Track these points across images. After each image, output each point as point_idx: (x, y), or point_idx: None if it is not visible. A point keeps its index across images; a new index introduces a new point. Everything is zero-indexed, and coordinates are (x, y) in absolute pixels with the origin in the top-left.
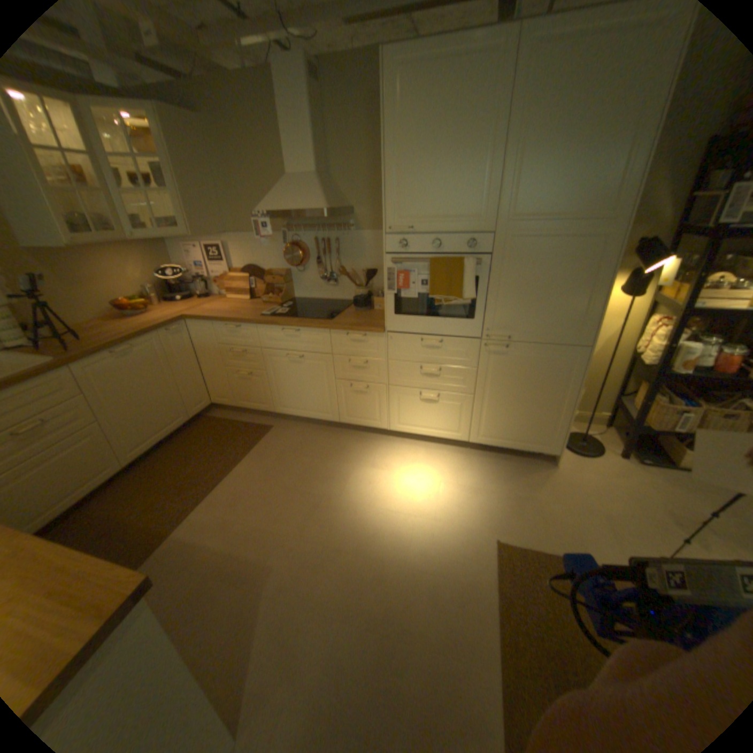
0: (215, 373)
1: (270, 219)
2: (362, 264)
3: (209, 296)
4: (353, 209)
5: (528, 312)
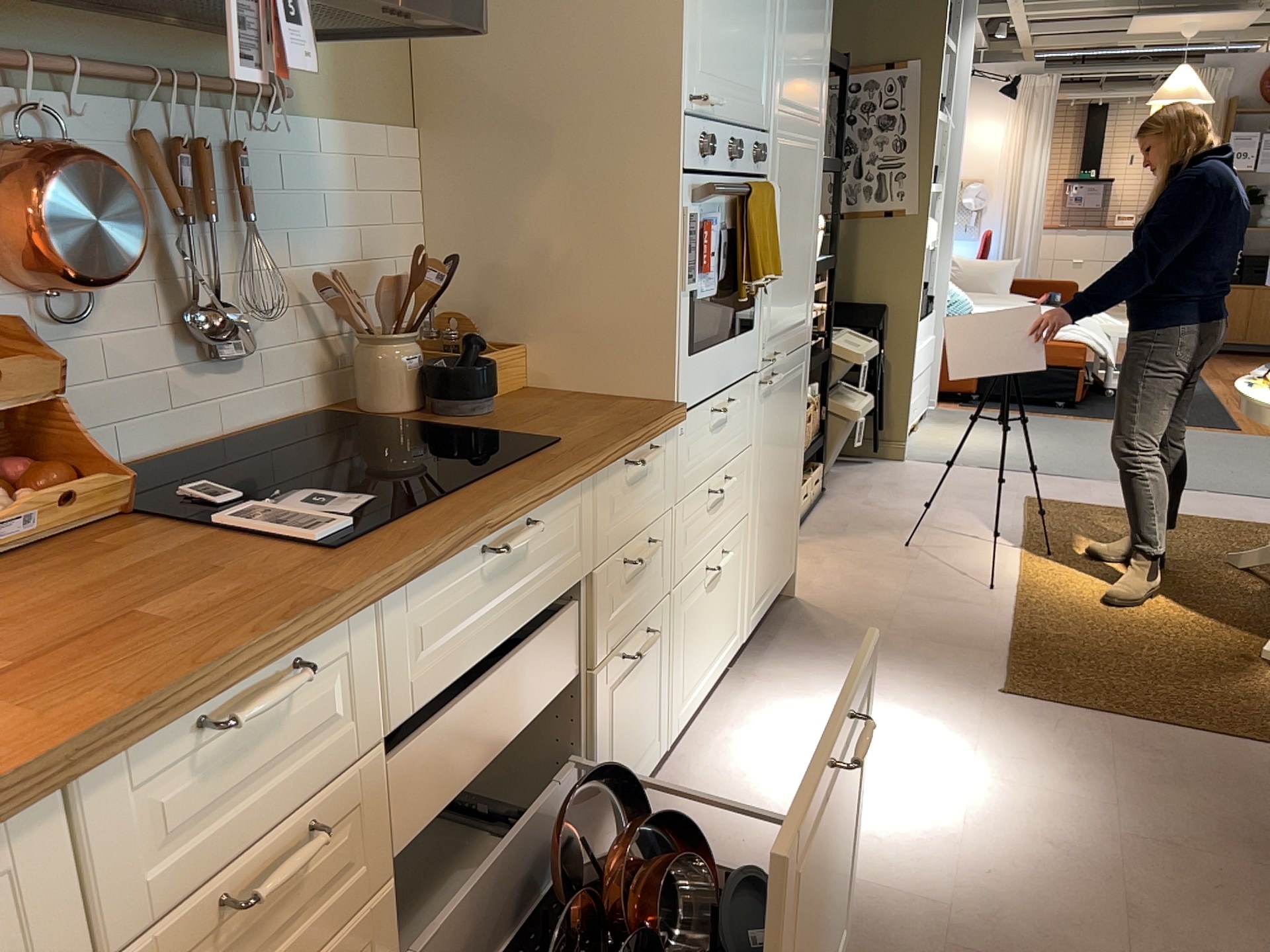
0: None
1: None
2: (327, 258)
3: None
4: None
5: (784, 296)
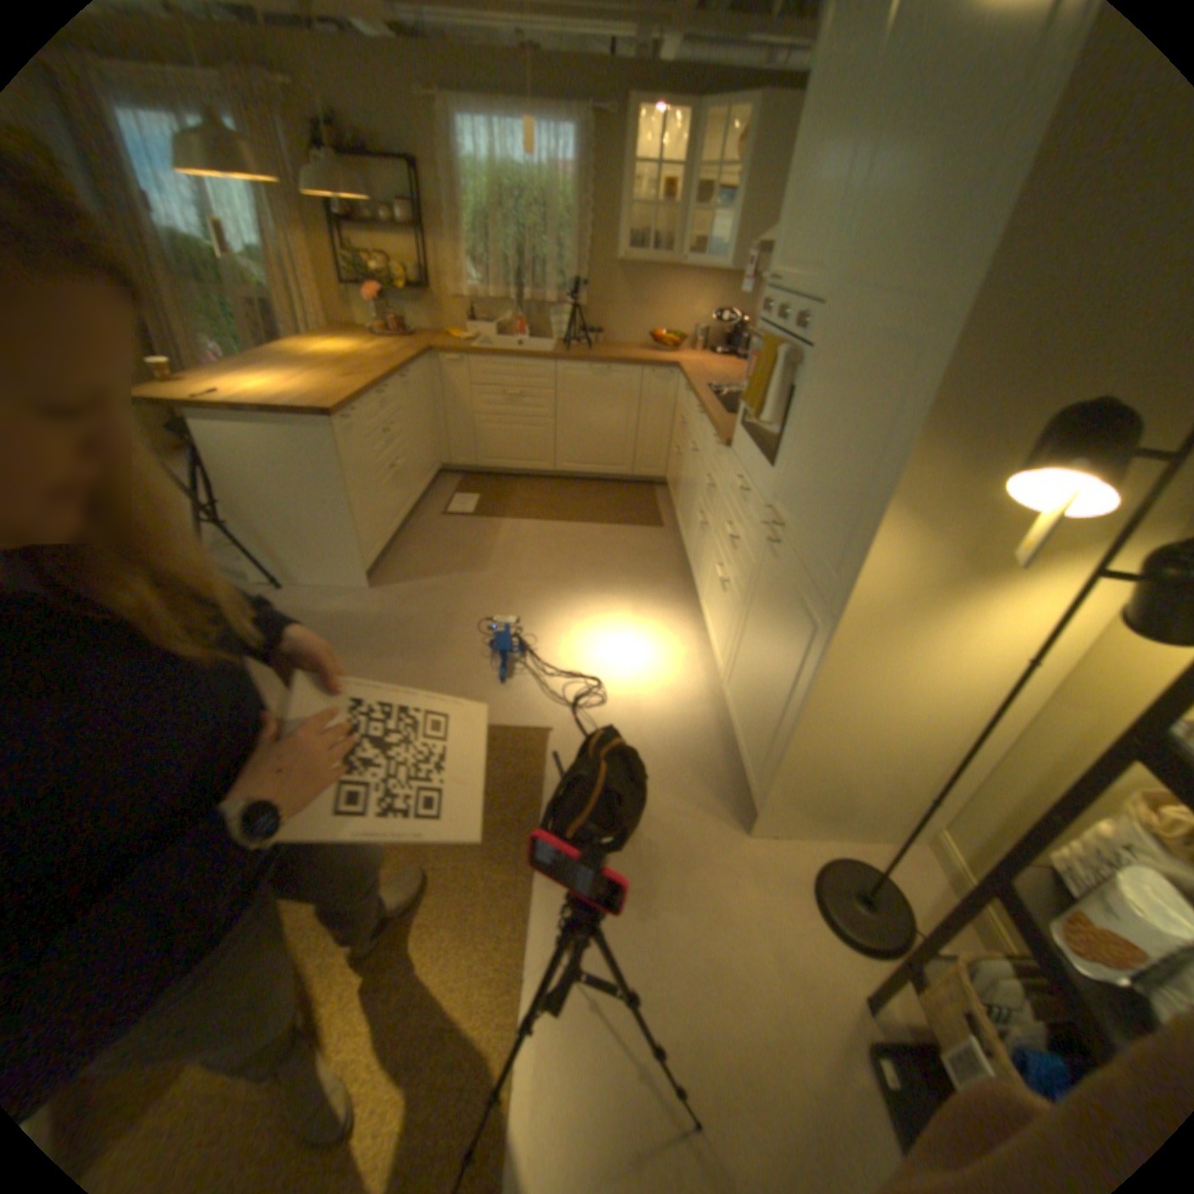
0: (673, 443)
1: None
2: None
3: None
4: None
5: (806, 488)
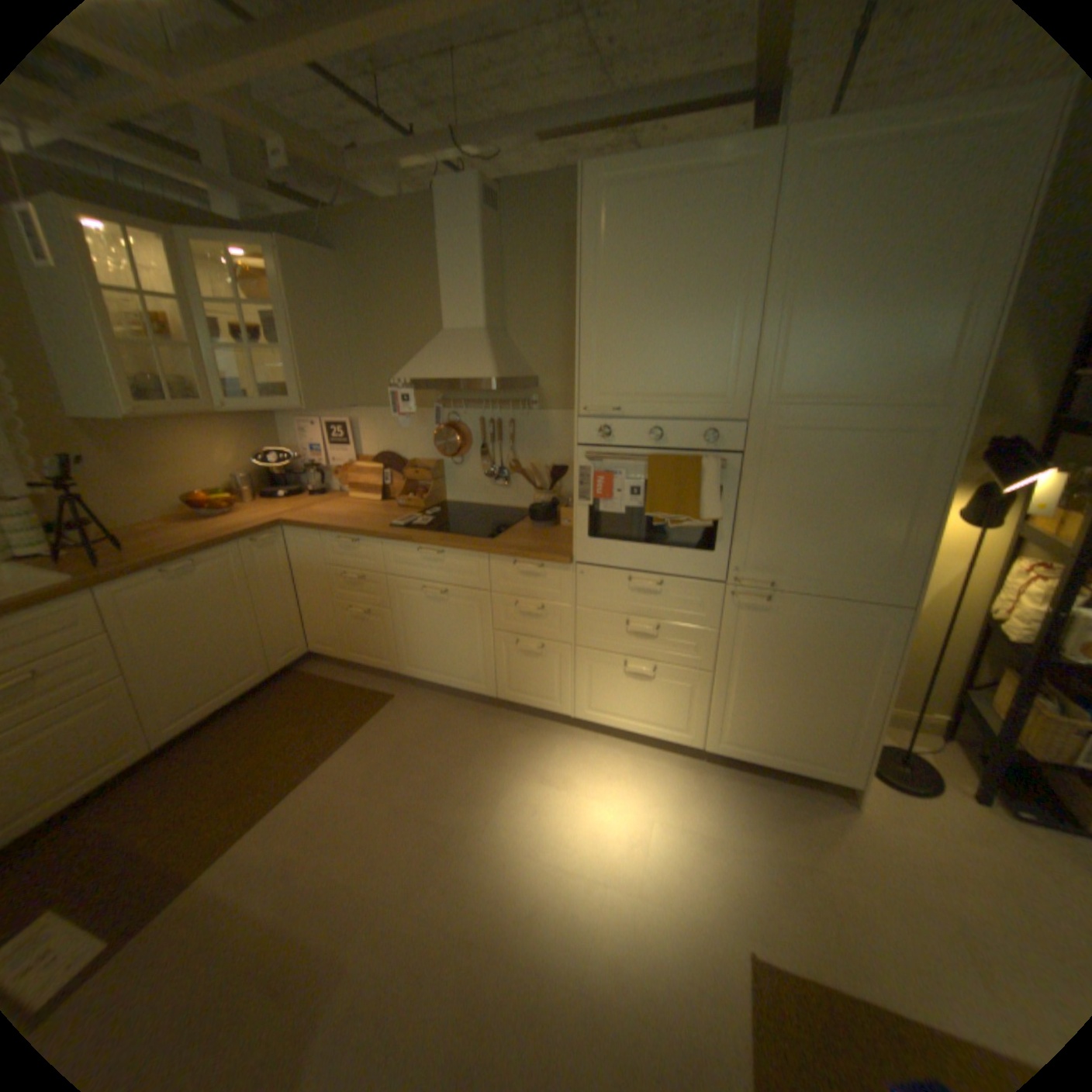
0: (317, 607)
1: (420, 390)
2: (547, 459)
3: (325, 492)
4: (537, 380)
5: (803, 546)
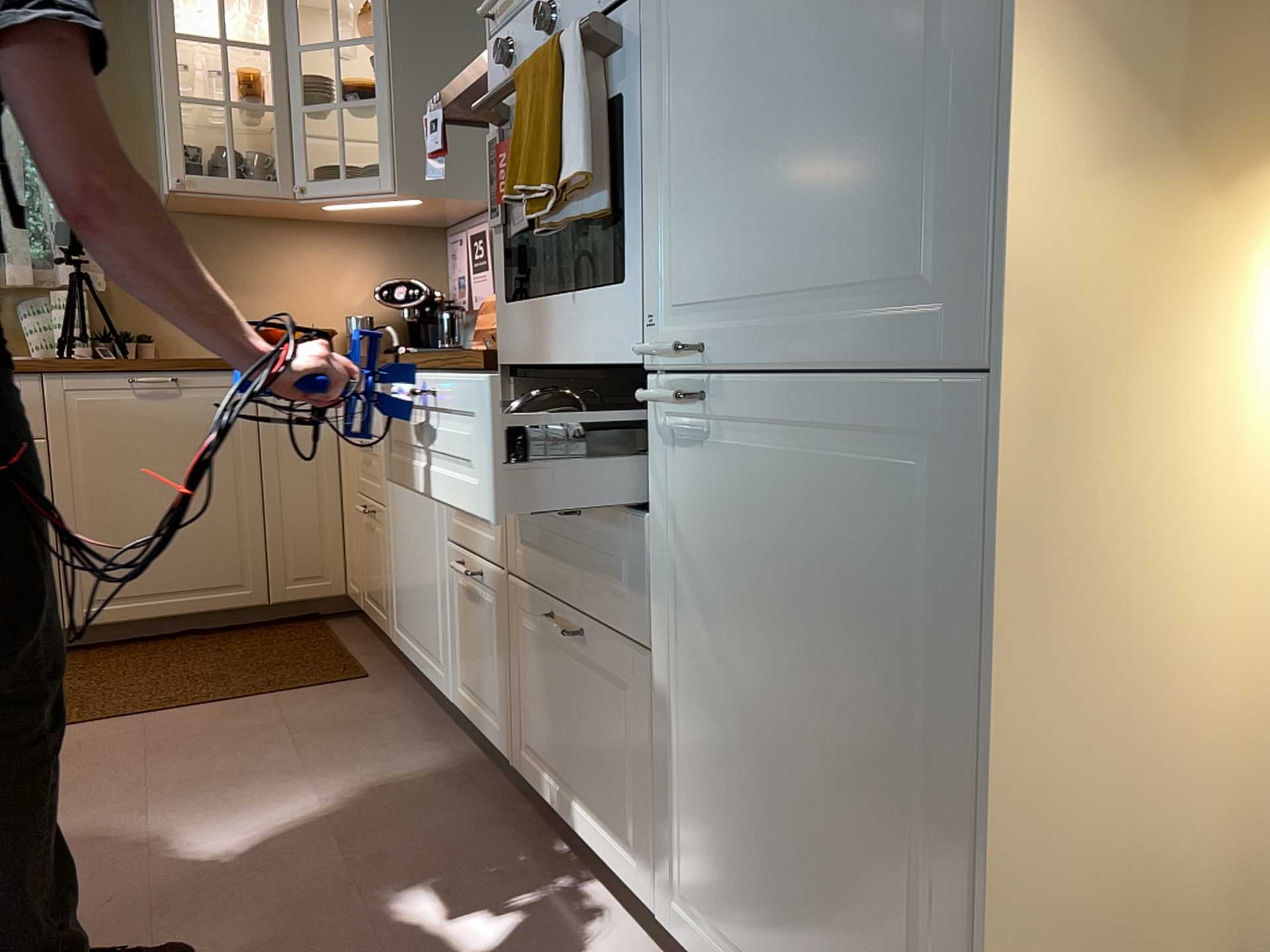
0: (350, 509)
1: None
2: None
3: None
4: None
5: (755, 209)
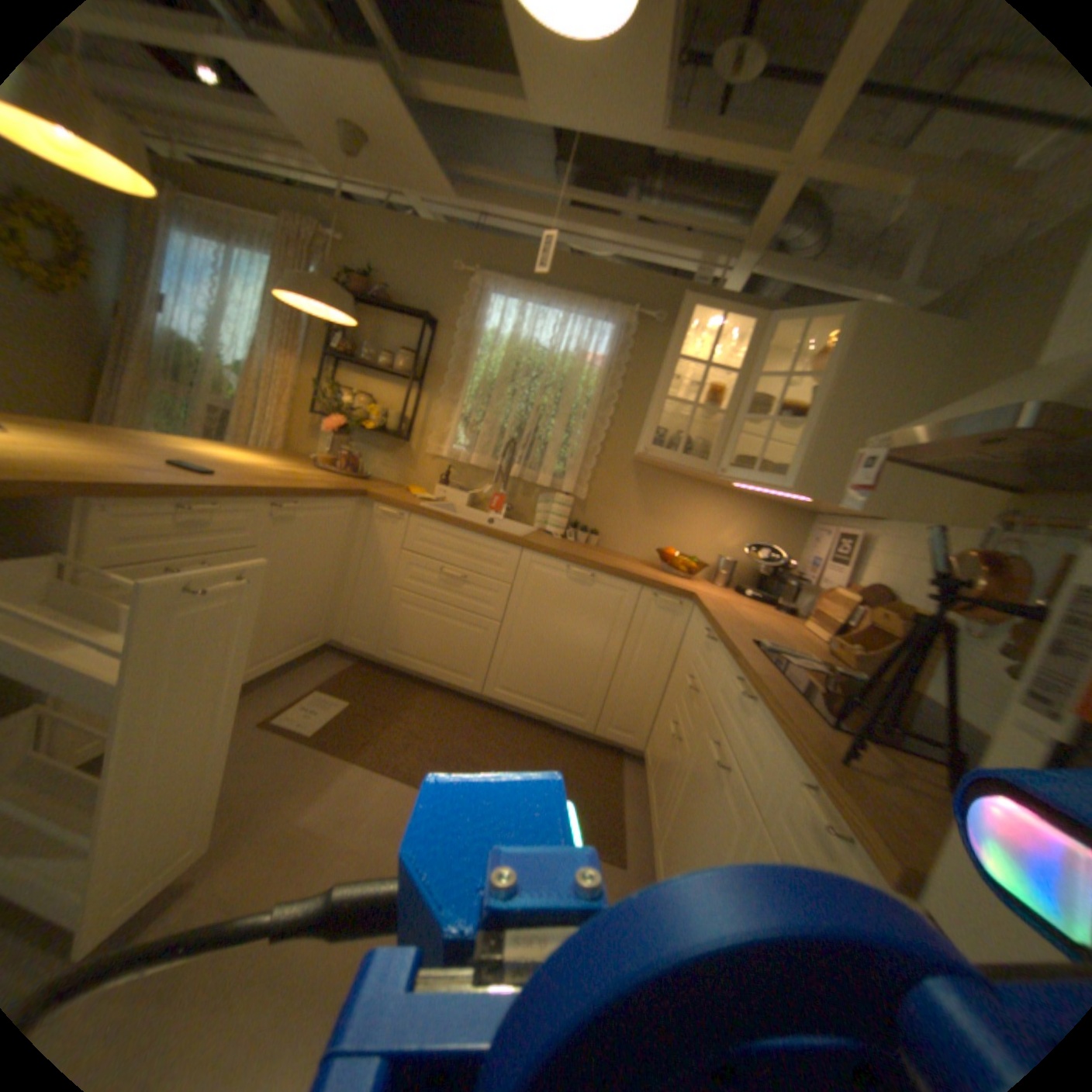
0: (667, 707)
1: (983, 501)
2: None
3: (801, 620)
4: None
5: None
